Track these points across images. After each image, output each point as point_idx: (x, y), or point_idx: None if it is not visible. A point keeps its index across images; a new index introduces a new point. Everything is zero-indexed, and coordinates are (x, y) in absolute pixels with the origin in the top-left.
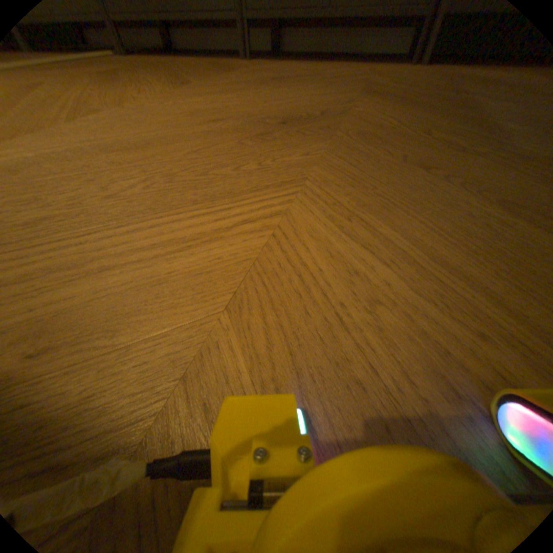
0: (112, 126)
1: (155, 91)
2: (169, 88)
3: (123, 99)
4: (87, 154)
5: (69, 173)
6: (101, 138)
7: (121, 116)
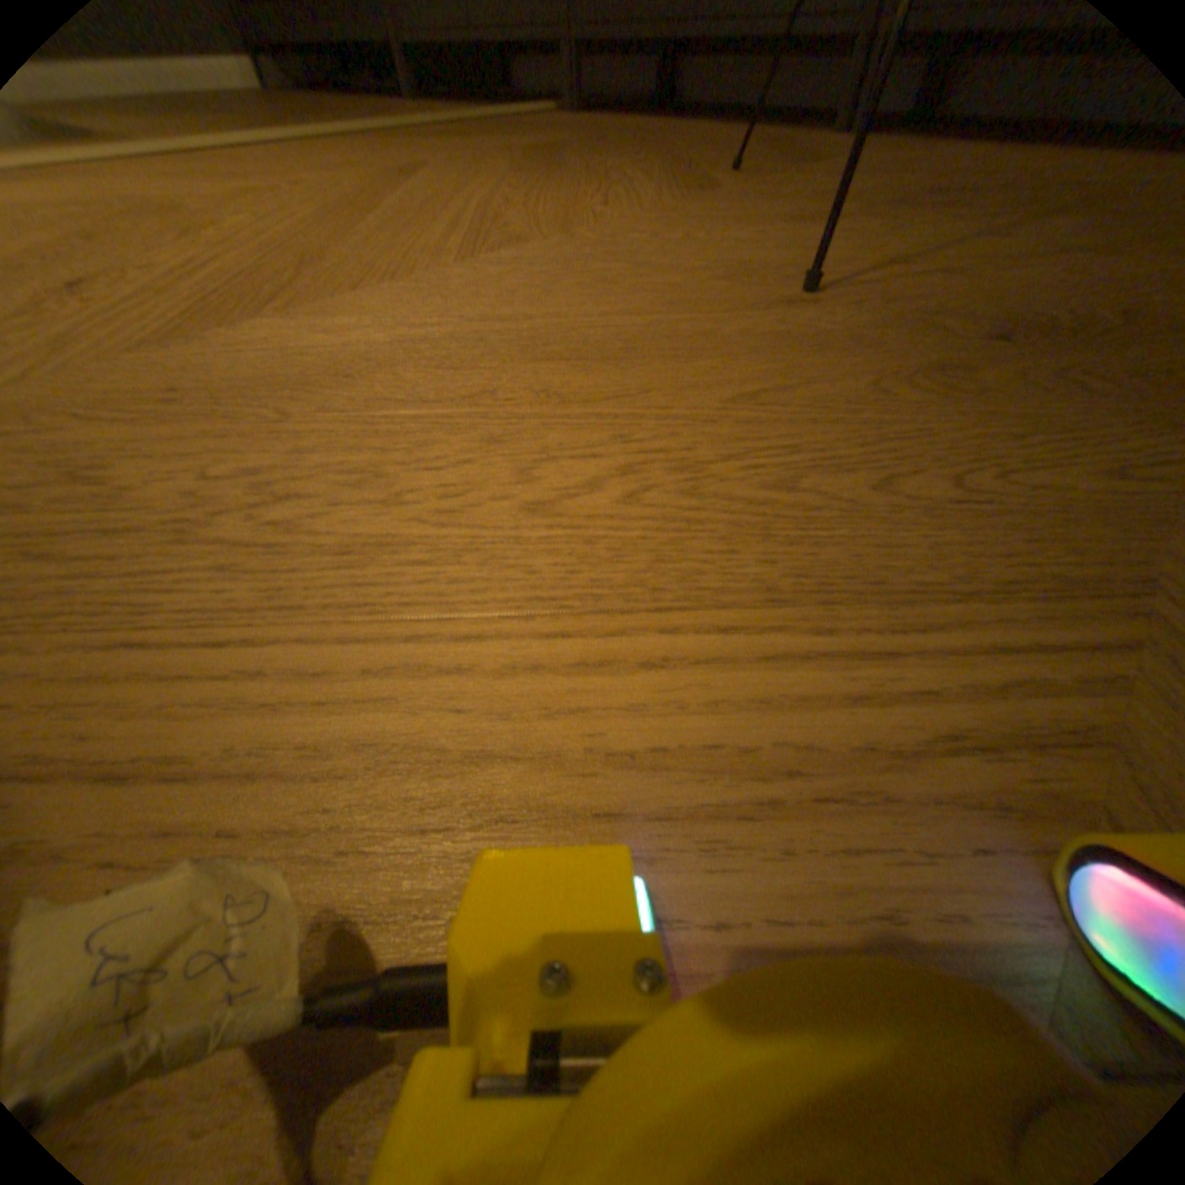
0: (539, 289)
1: (636, 206)
2: (667, 201)
3: (567, 218)
4: (481, 360)
5: (437, 413)
6: (513, 320)
7: (559, 264)
